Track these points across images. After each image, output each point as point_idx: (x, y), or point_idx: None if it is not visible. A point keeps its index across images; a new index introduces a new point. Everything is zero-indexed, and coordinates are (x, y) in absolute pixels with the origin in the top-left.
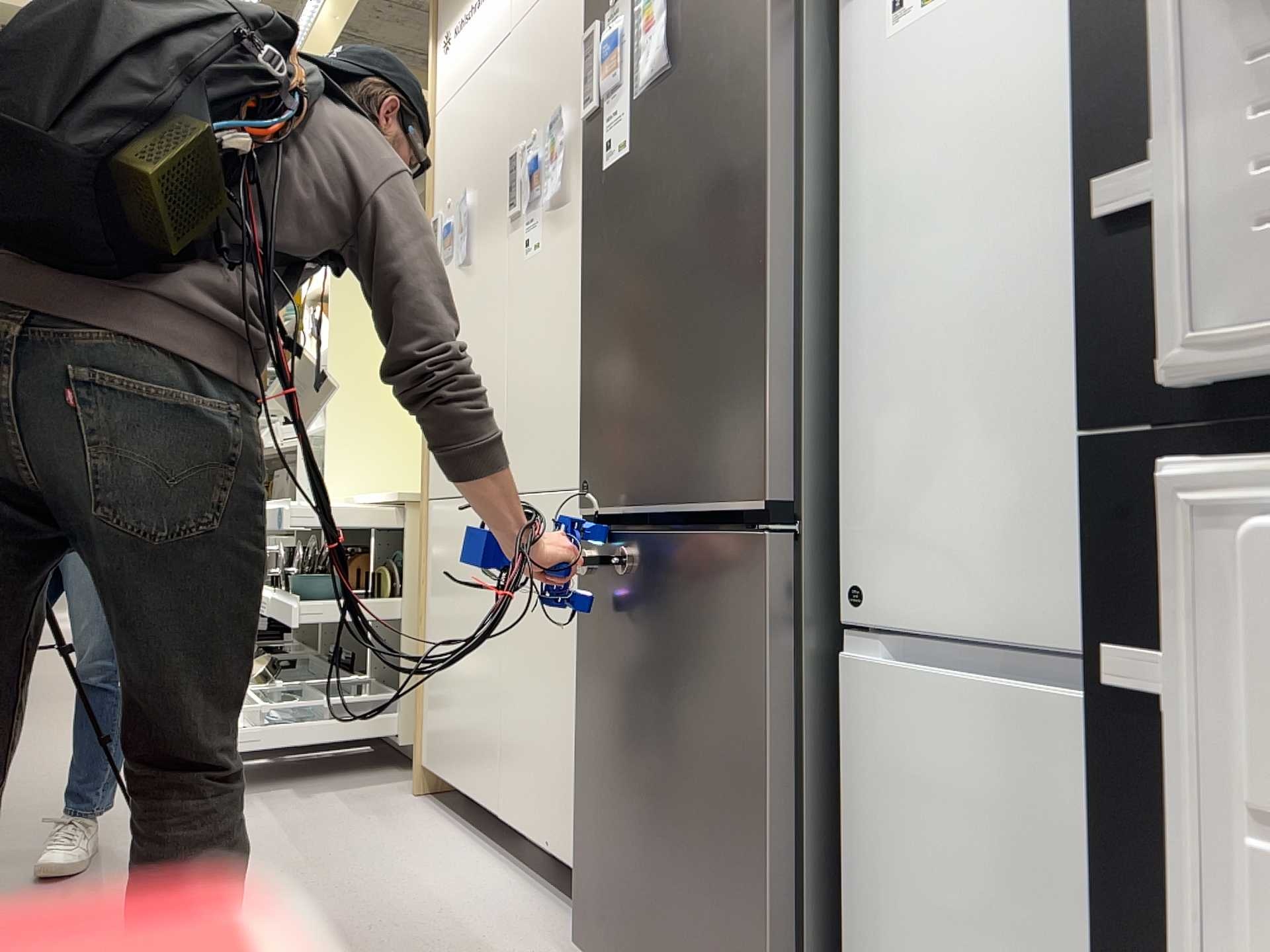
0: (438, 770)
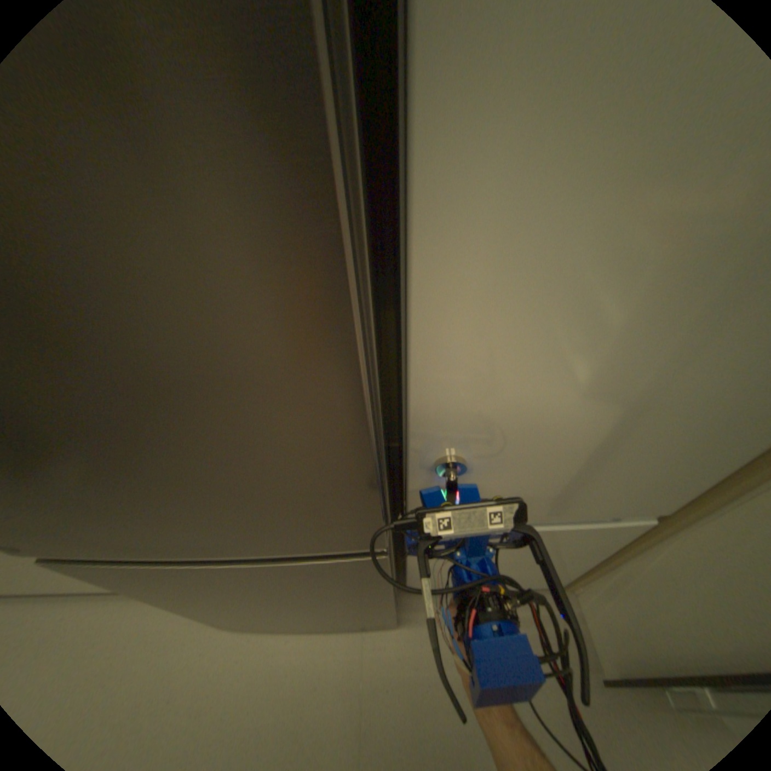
0: None
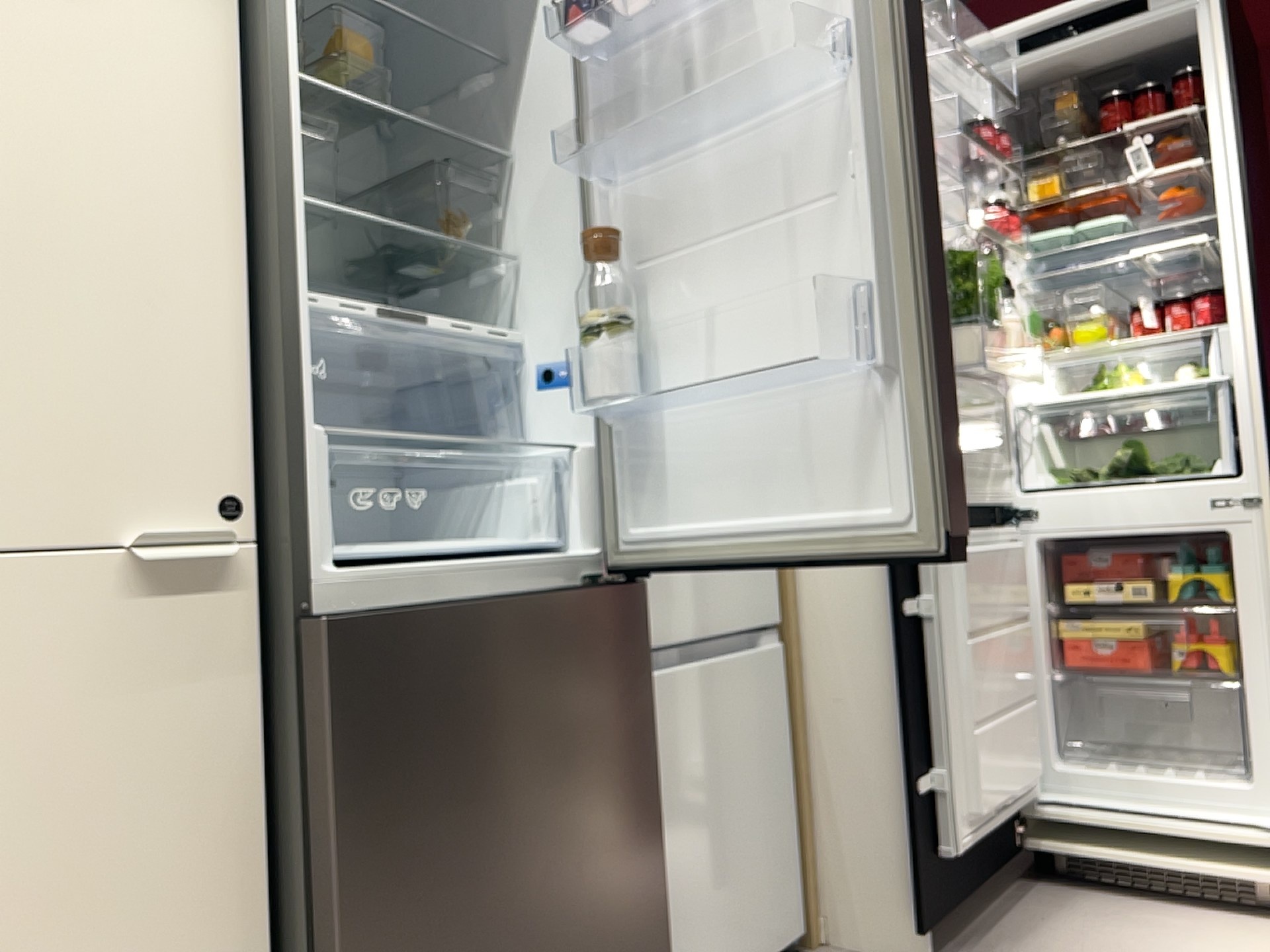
0: None
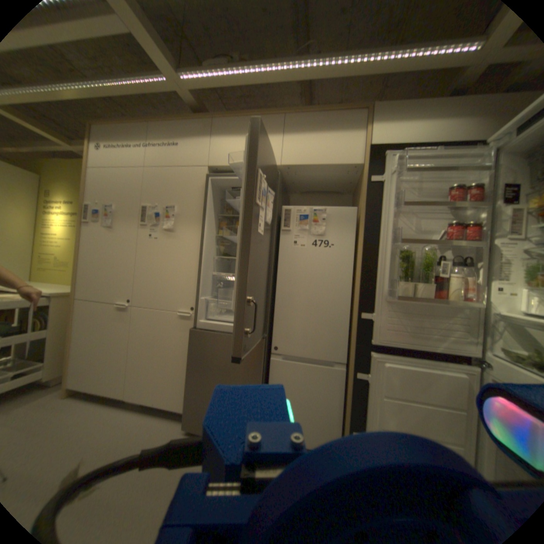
0: (79, 390)
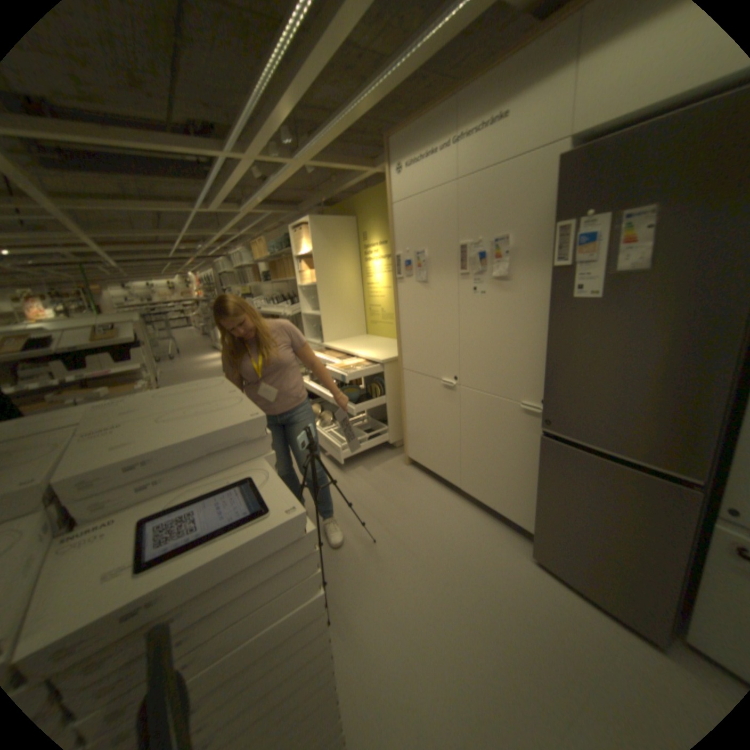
0: (419, 461)
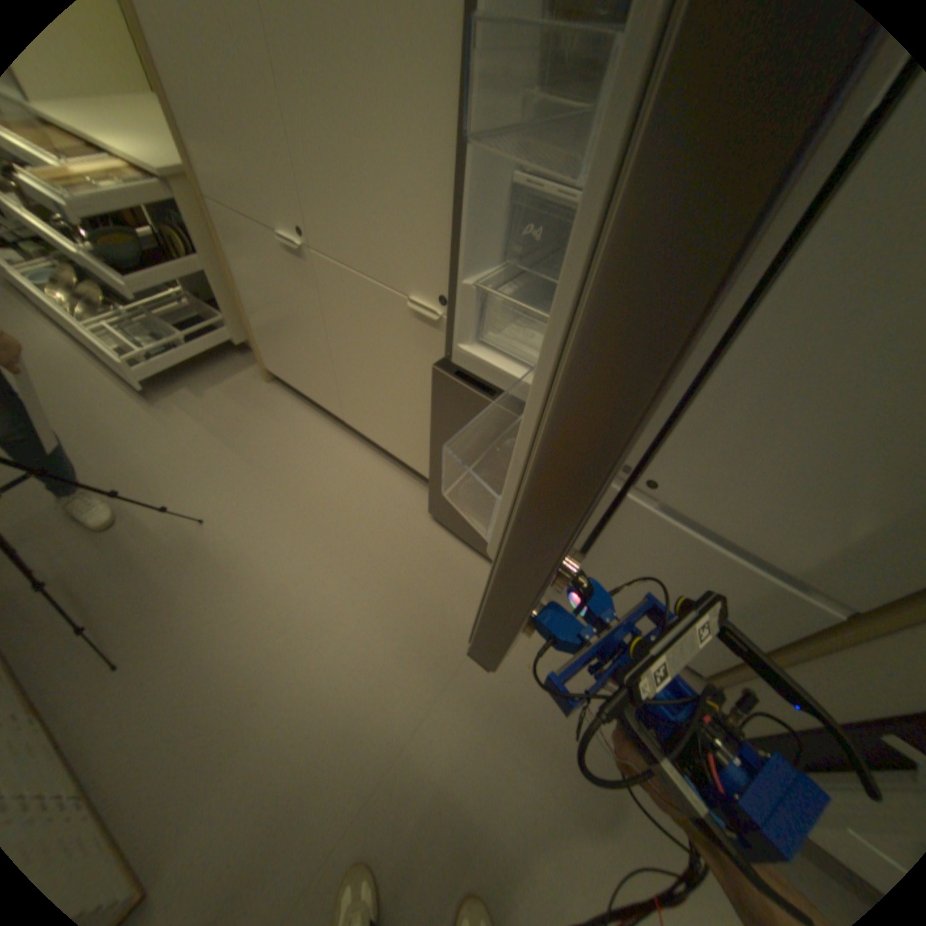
0: (282, 377)
